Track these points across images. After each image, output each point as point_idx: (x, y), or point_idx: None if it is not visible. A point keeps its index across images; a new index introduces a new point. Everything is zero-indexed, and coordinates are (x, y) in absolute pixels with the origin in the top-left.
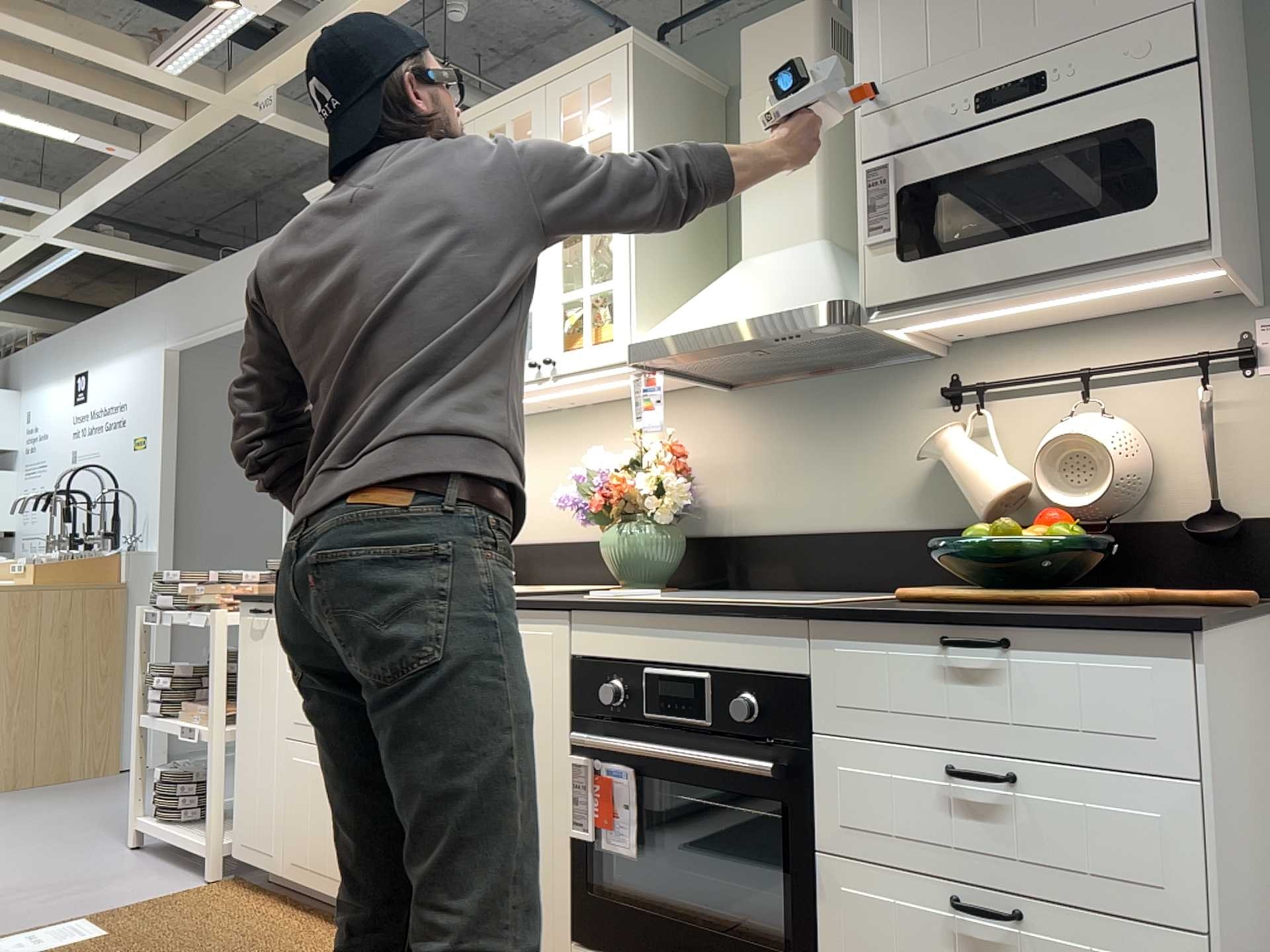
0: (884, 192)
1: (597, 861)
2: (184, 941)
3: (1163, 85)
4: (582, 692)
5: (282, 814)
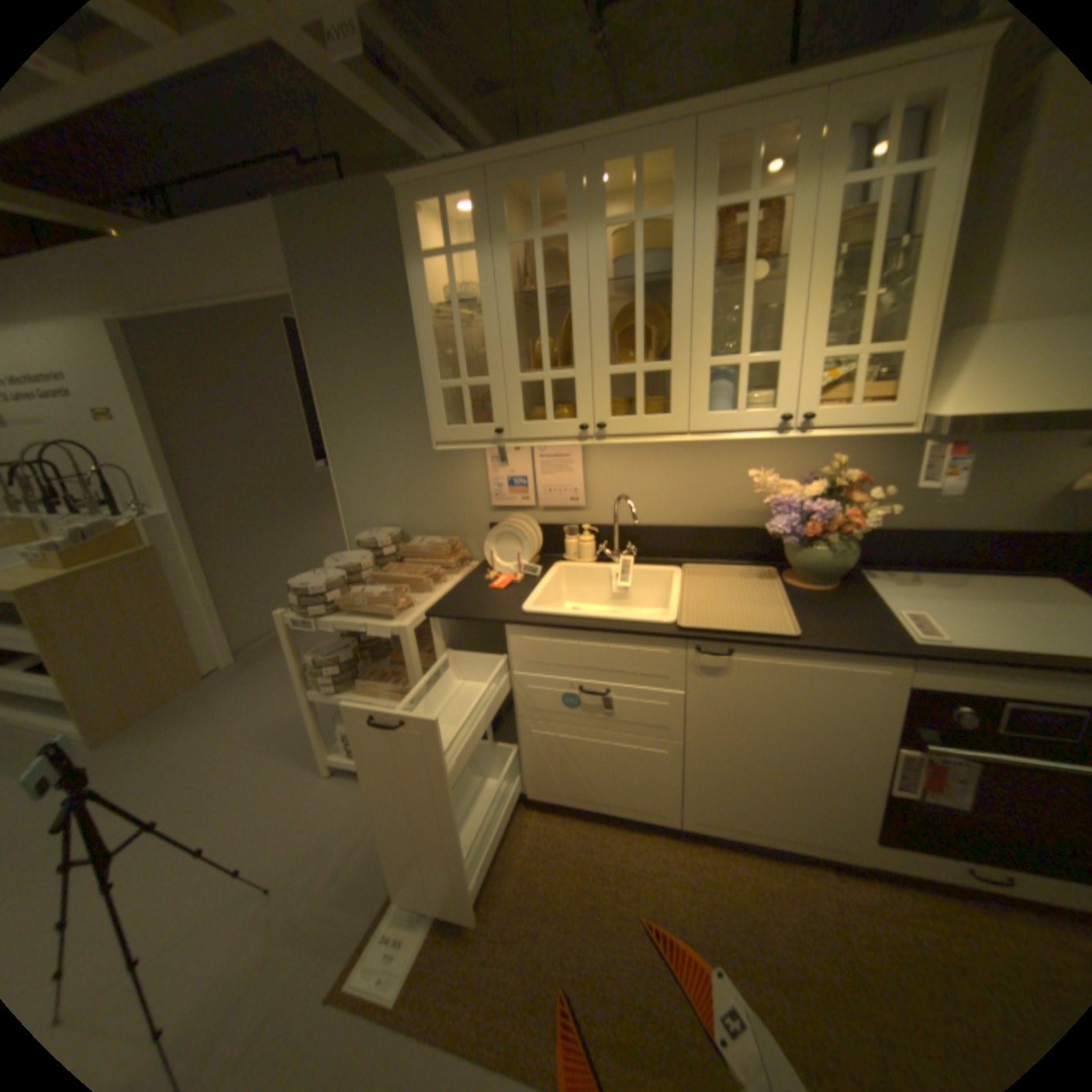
0: None
1: (912, 805)
2: (512, 888)
3: None
4: (922, 712)
5: (523, 764)
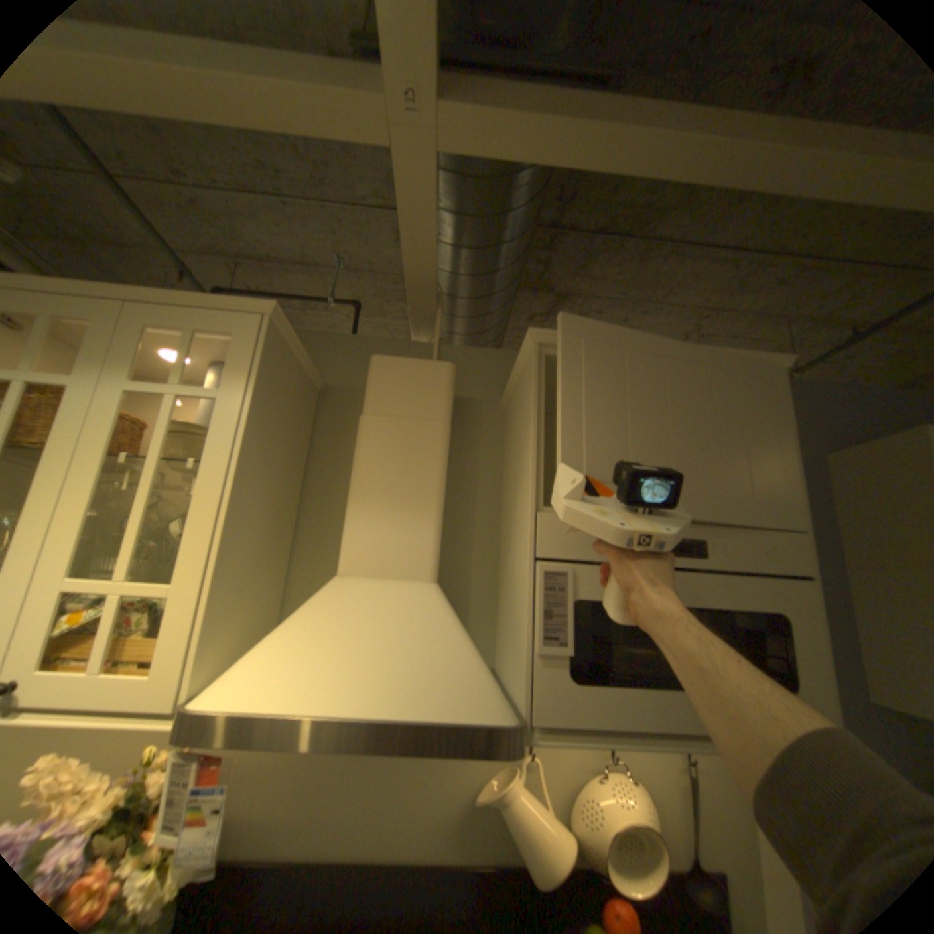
0: (562, 600)
1: None
2: None
3: (797, 590)
4: None
5: None
